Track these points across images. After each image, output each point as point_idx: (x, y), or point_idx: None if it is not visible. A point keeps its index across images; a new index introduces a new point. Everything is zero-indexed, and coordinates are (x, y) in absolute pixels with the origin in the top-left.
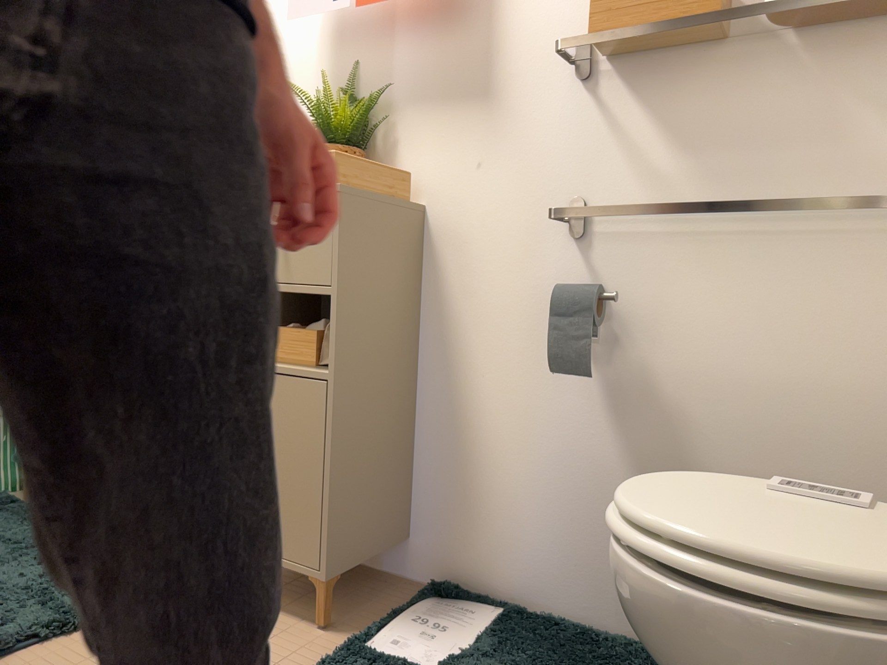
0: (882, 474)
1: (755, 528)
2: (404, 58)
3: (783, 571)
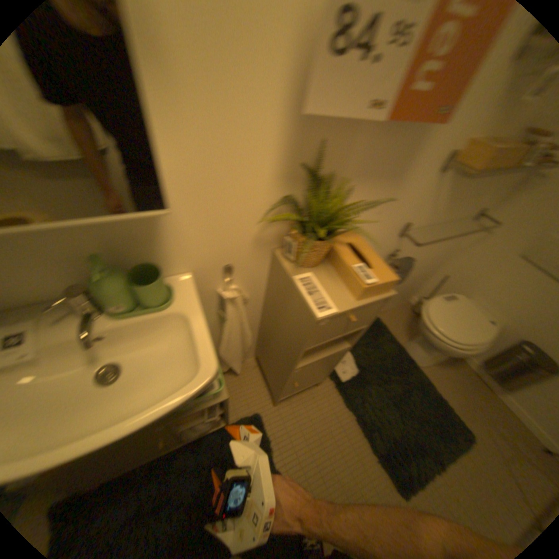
0: (428, 269)
1: (472, 330)
2: (365, 141)
3: (488, 342)
